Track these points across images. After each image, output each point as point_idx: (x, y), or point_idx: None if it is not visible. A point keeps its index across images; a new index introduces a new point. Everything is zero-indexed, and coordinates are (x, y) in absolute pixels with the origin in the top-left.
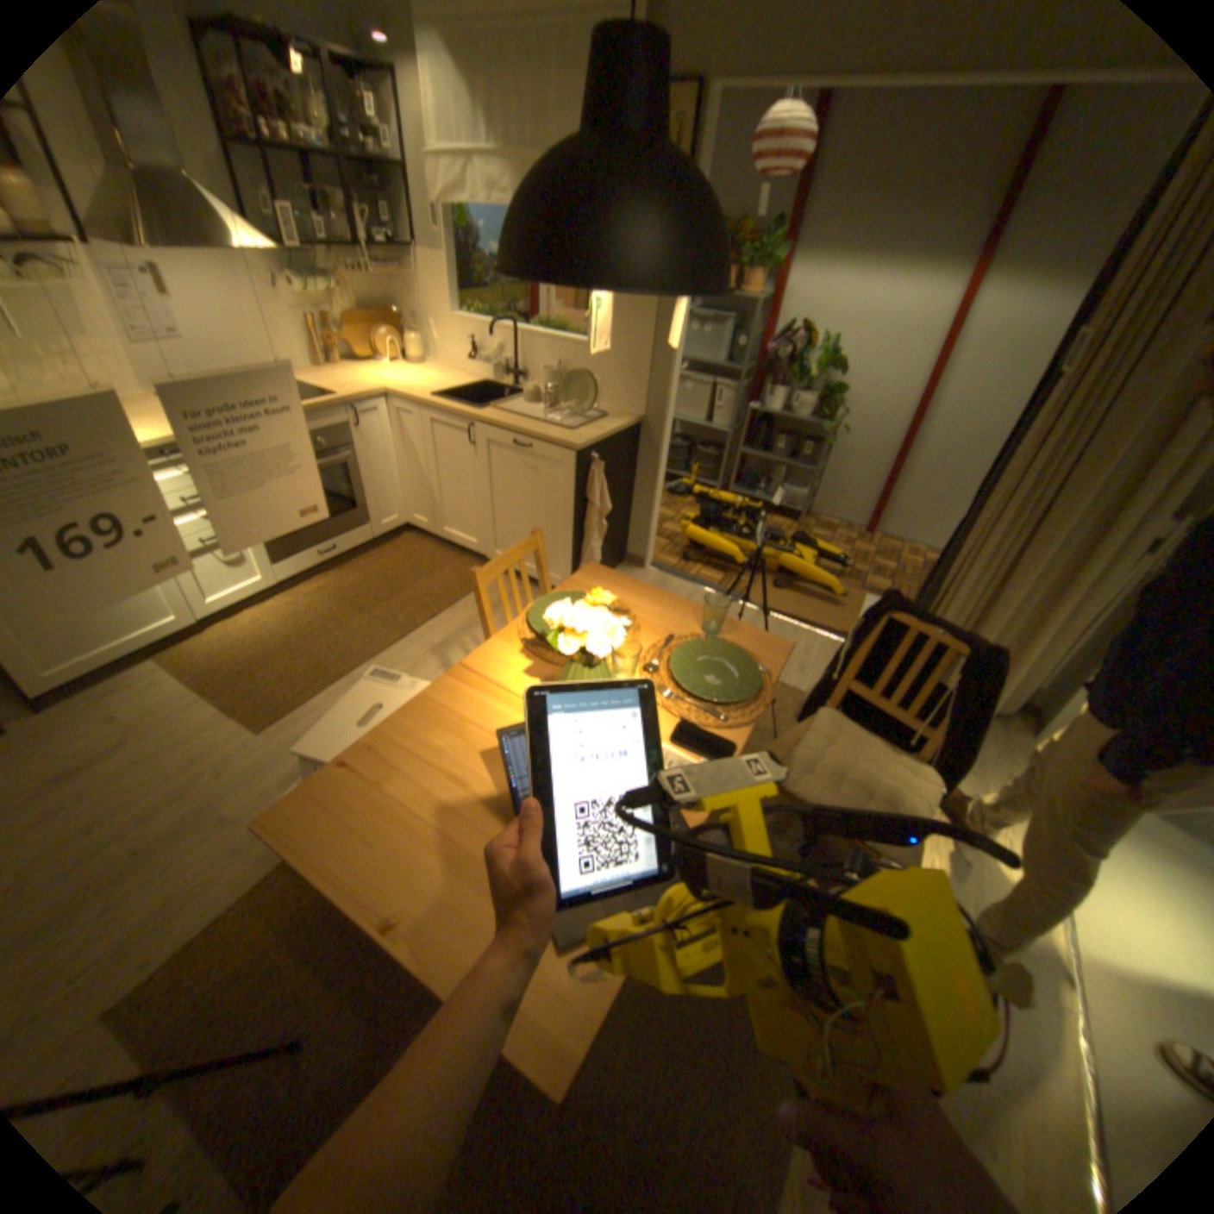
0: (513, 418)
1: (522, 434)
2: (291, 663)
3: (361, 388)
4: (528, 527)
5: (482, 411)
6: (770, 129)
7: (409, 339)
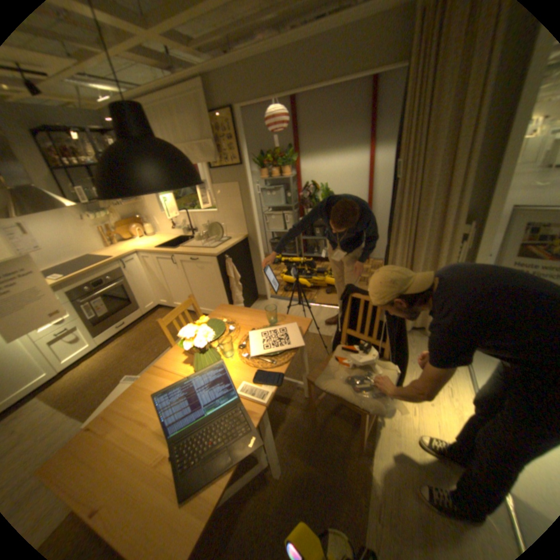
0: (188, 248)
1: (192, 255)
2: (102, 383)
3: (123, 251)
4: (206, 293)
5: (175, 249)
6: (268, 116)
7: (145, 226)
